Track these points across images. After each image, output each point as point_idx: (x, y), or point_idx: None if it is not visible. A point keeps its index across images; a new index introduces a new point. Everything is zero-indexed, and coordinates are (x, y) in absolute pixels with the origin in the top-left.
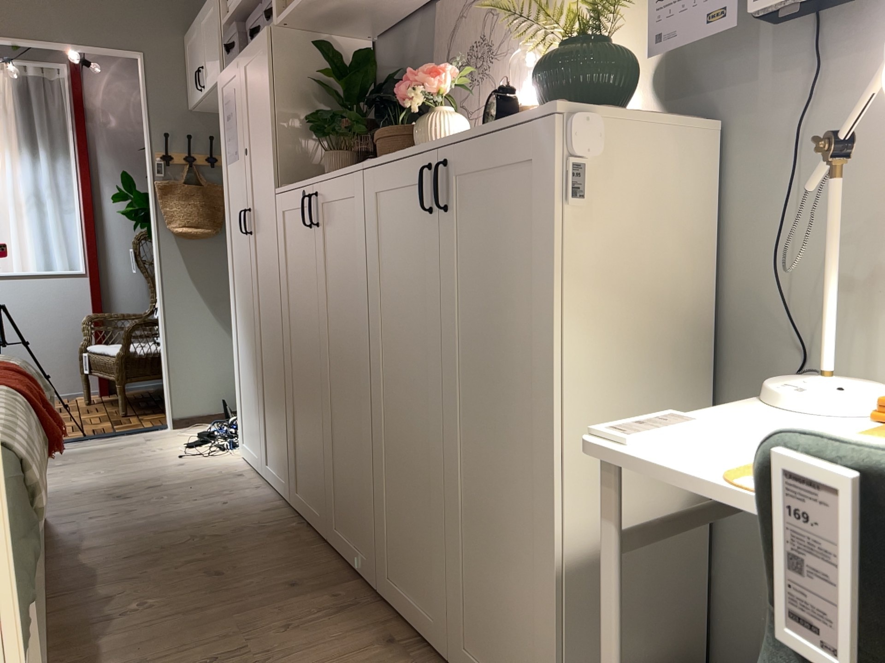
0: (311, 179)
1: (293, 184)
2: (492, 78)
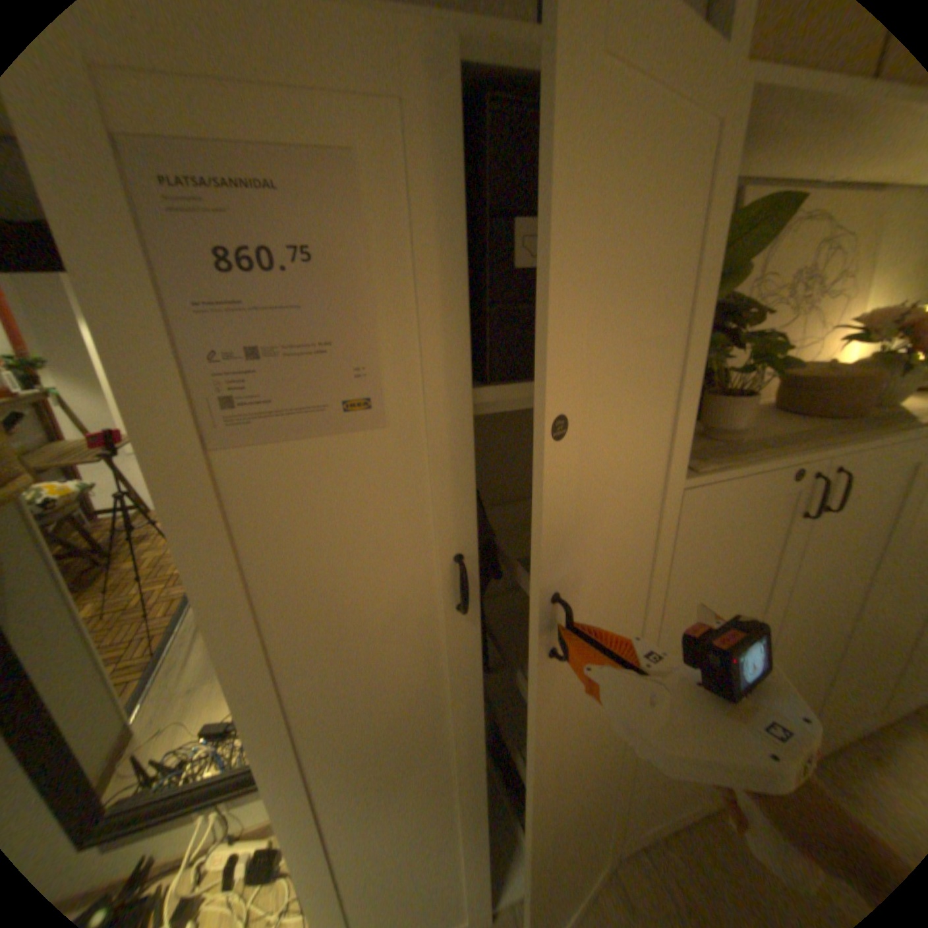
0: (810, 449)
1: (747, 462)
2: (821, 313)
